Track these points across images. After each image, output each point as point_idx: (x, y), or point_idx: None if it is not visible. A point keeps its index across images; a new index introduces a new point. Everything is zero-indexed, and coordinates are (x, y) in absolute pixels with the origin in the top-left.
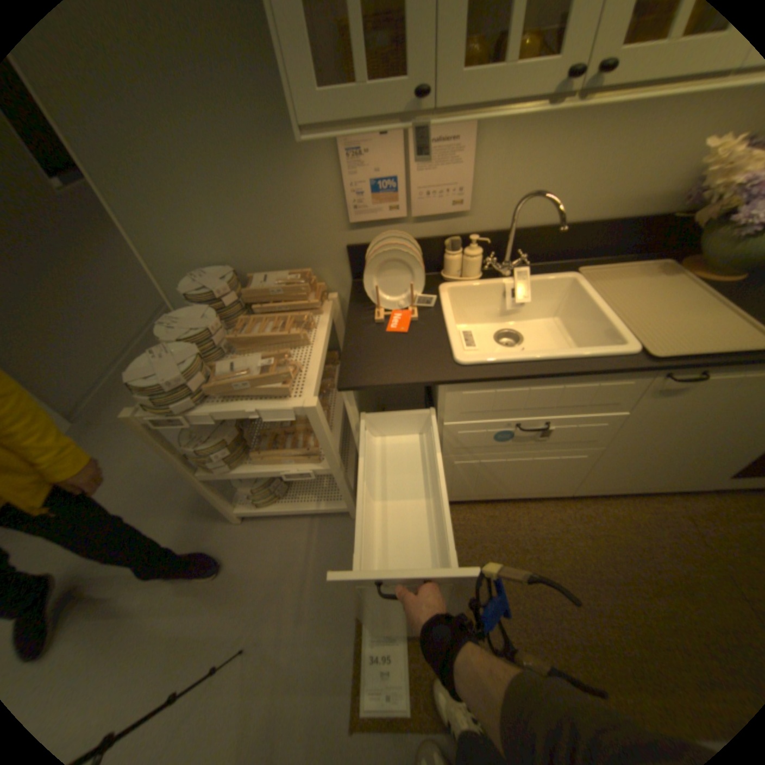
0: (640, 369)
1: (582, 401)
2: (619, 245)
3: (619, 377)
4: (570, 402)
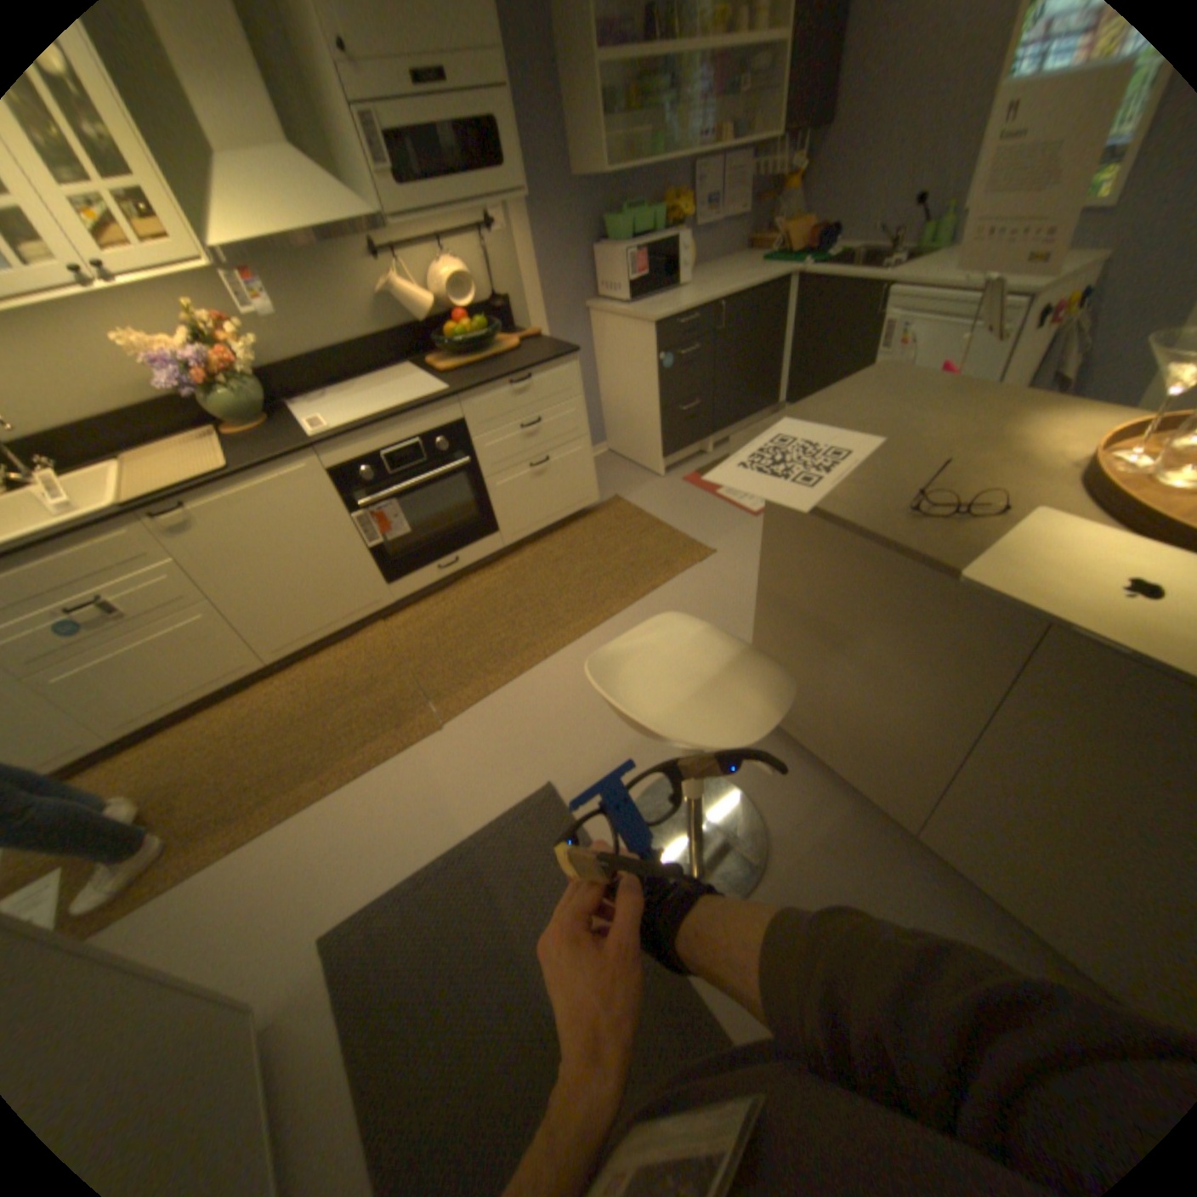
0: (106, 518)
1: (101, 563)
2: (162, 426)
3: (102, 531)
4: (89, 568)
